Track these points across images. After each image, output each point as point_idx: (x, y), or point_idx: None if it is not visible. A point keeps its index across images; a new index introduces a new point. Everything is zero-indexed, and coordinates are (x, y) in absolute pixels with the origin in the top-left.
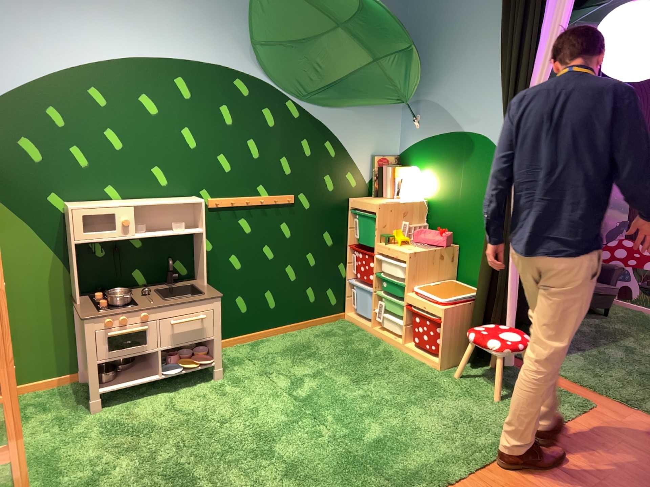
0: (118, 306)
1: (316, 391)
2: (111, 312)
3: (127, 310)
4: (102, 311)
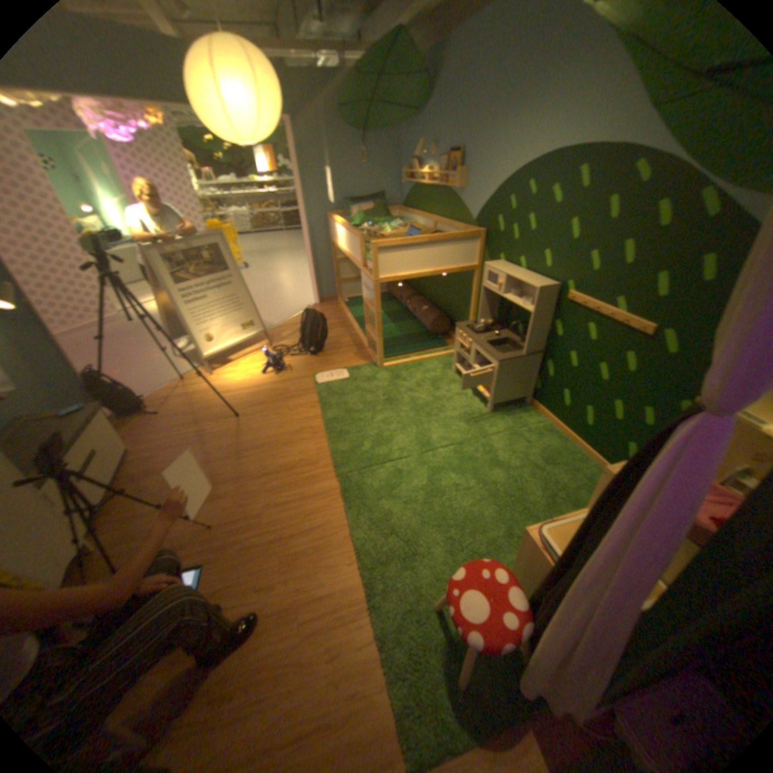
0: (471, 330)
1: (470, 460)
2: (464, 330)
3: (468, 333)
4: (465, 327)
